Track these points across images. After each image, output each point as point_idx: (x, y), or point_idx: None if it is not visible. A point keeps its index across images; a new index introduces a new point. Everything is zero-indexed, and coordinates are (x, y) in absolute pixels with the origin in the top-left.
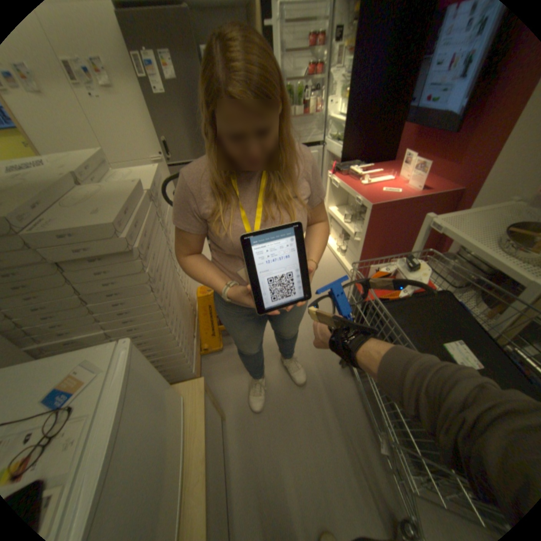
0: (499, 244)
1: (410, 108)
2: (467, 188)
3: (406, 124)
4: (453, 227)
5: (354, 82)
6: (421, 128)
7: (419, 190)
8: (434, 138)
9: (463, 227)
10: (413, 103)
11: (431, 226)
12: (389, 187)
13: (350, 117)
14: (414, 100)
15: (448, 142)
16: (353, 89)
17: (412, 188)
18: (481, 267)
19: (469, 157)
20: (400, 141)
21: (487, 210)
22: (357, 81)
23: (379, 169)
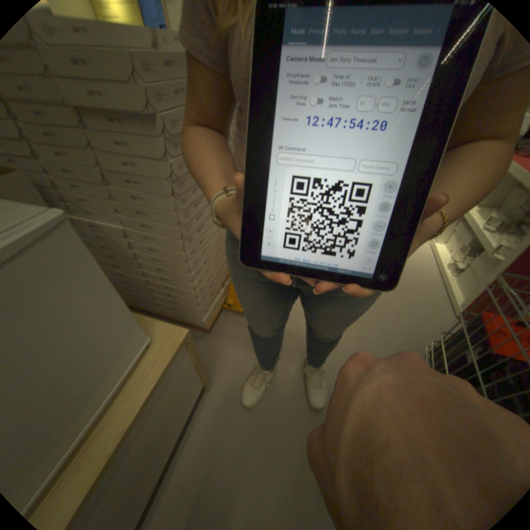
0: None
1: None
2: None
3: None
4: None
5: None
6: None
7: None
8: None
9: None
10: None
11: None
12: None
13: None
14: None
15: None
16: None
17: None
18: None
19: None
20: None
21: None
22: None
23: None
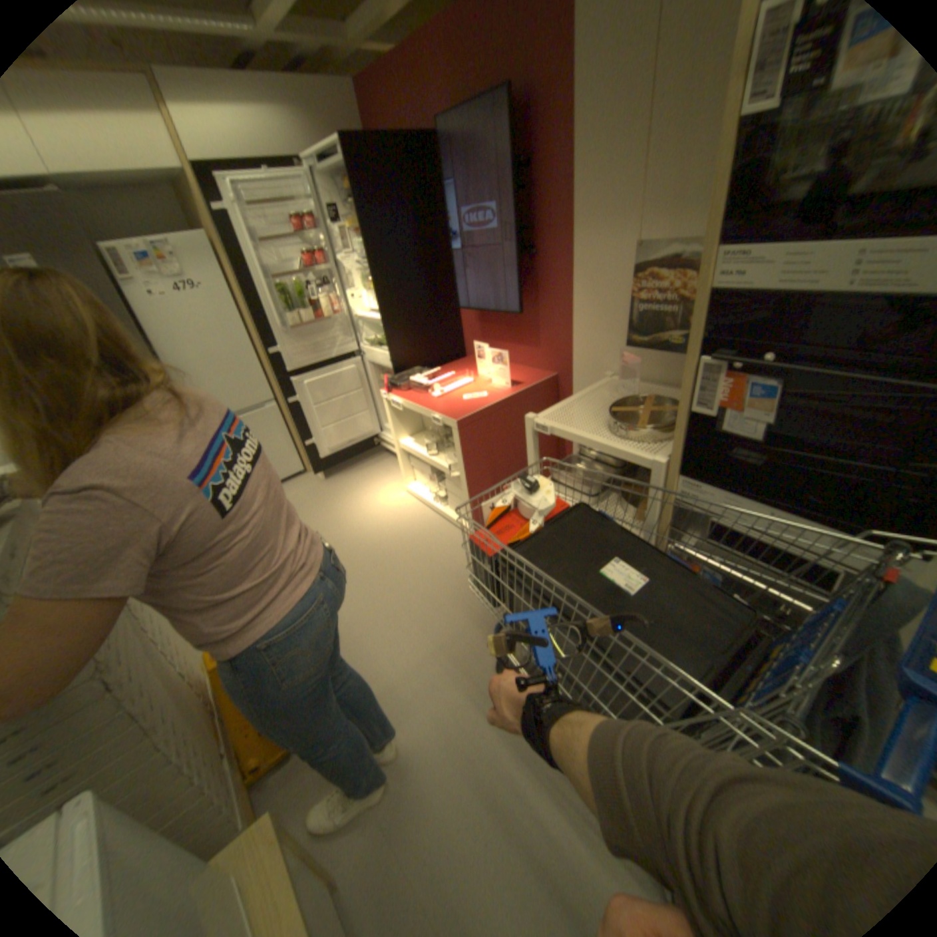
0: (610, 430)
1: (458, 293)
2: (558, 374)
3: (462, 311)
4: (558, 424)
5: (375, 270)
6: (481, 313)
7: (507, 389)
8: (500, 323)
9: (568, 422)
10: (459, 287)
11: (534, 430)
12: (470, 394)
13: (385, 314)
14: (459, 283)
15: (517, 326)
16: (377, 279)
17: (499, 388)
18: (608, 463)
19: (546, 338)
20: (463, 333)
21: (584, 395)
22: (378, 269)
23: (449, 373)
